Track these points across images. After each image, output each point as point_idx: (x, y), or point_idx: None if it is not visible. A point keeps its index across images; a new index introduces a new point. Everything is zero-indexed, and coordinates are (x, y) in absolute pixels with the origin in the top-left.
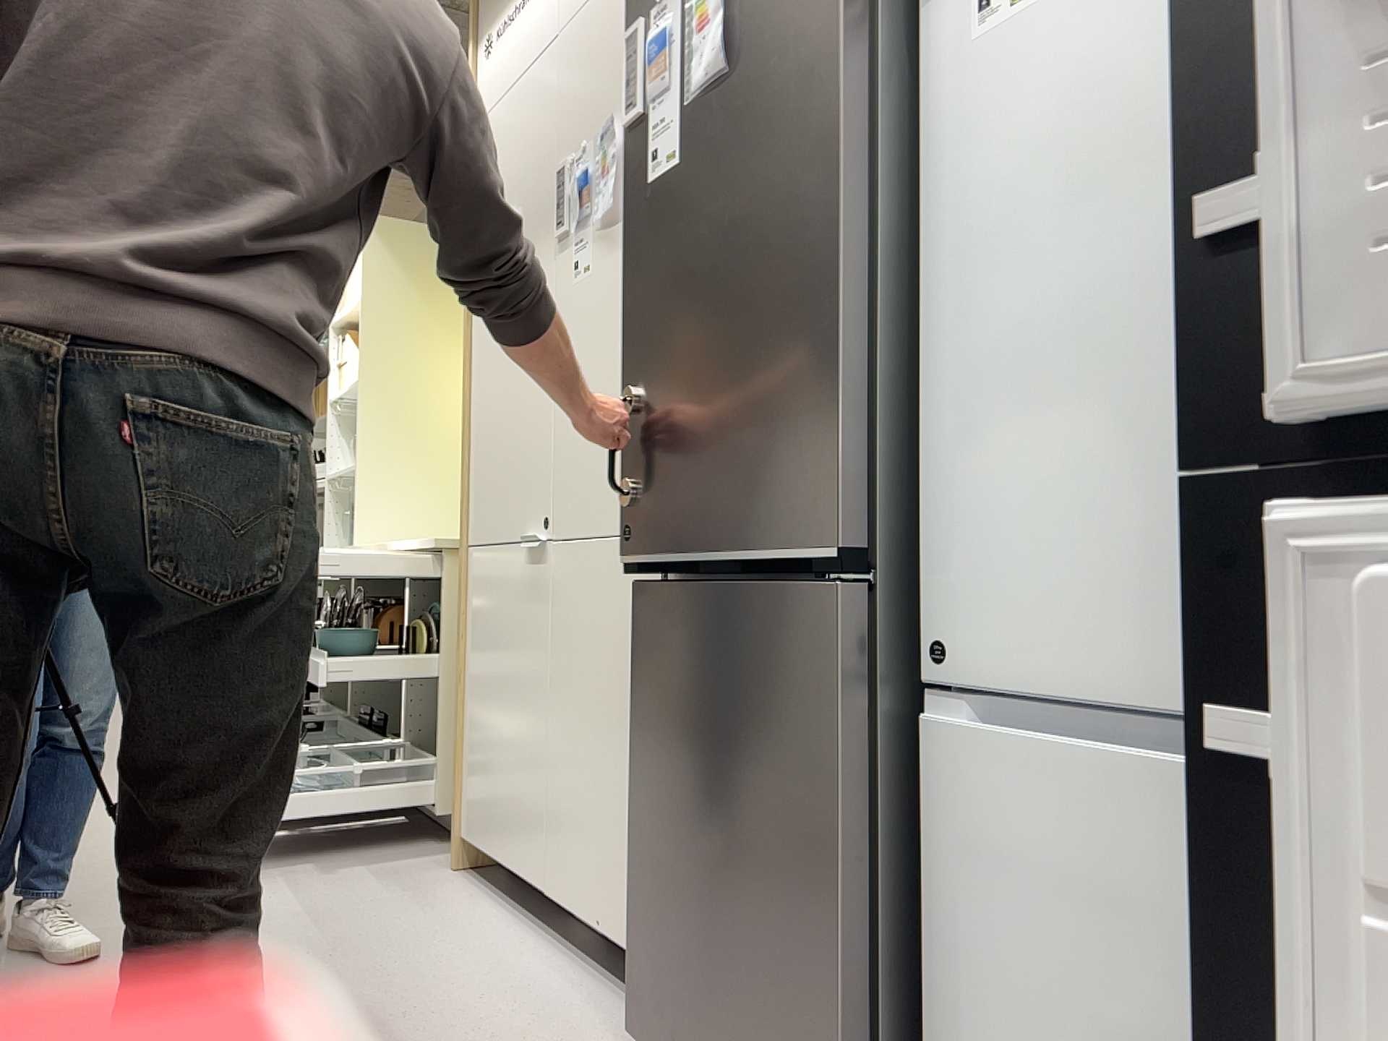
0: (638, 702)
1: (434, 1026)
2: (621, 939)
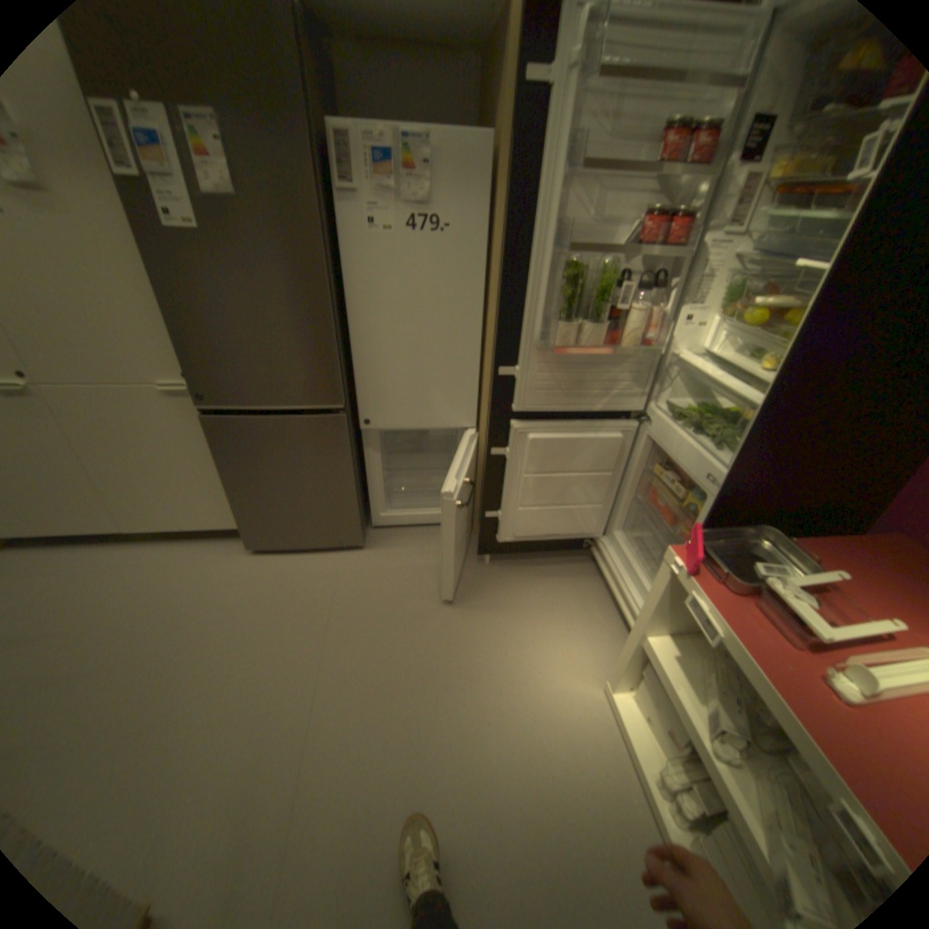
0: (221, 457)
1: (162, 598)
2: (202, 527)
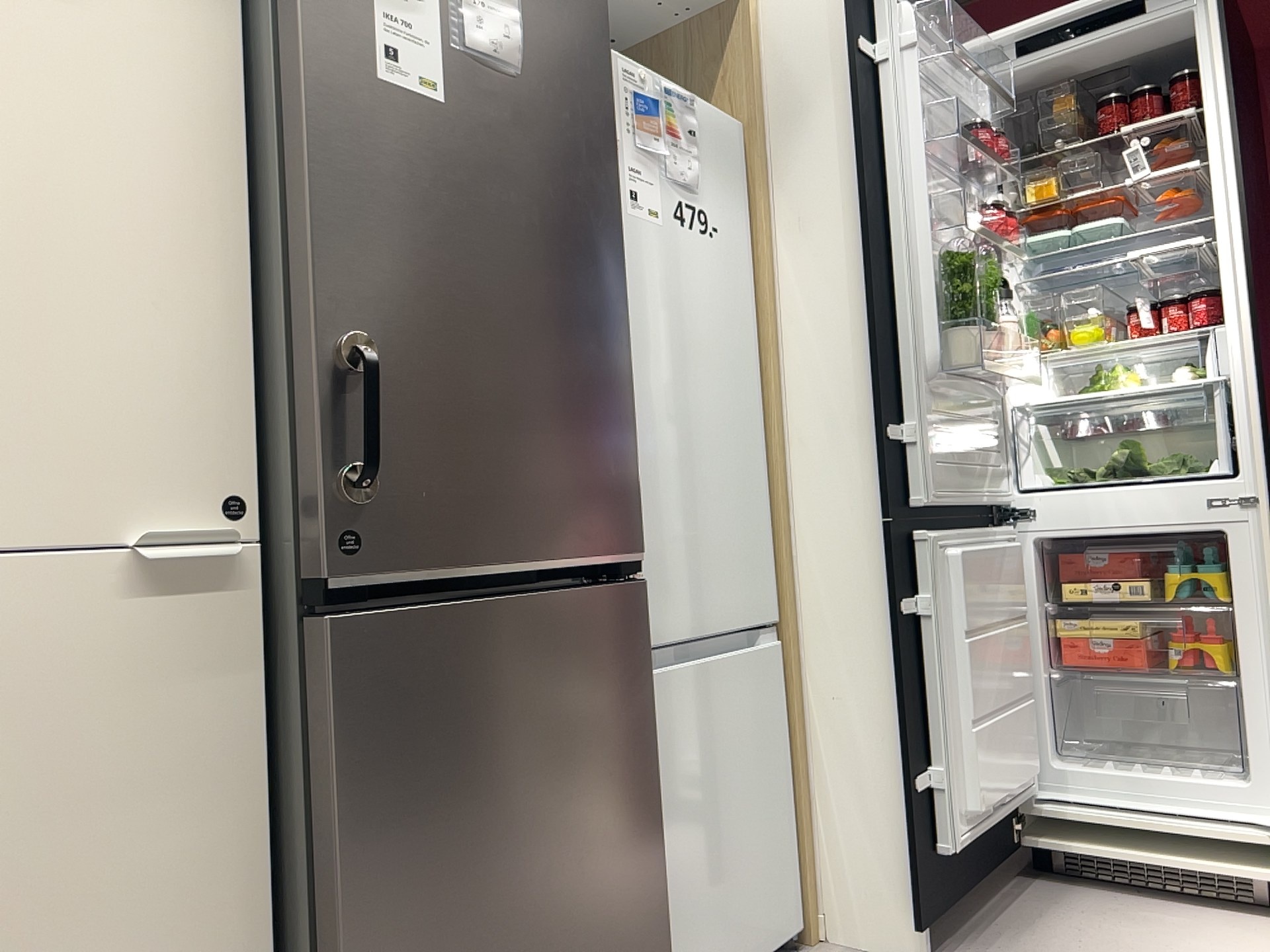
0: (354, 790)
1: None
2: None
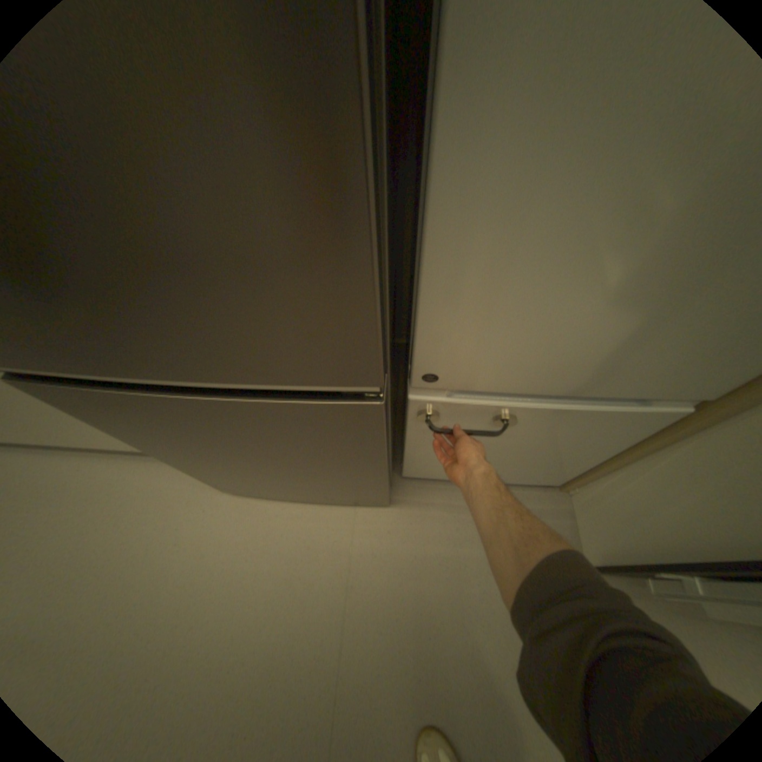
0: (112, 431)
1: (115, 563)
2: None
